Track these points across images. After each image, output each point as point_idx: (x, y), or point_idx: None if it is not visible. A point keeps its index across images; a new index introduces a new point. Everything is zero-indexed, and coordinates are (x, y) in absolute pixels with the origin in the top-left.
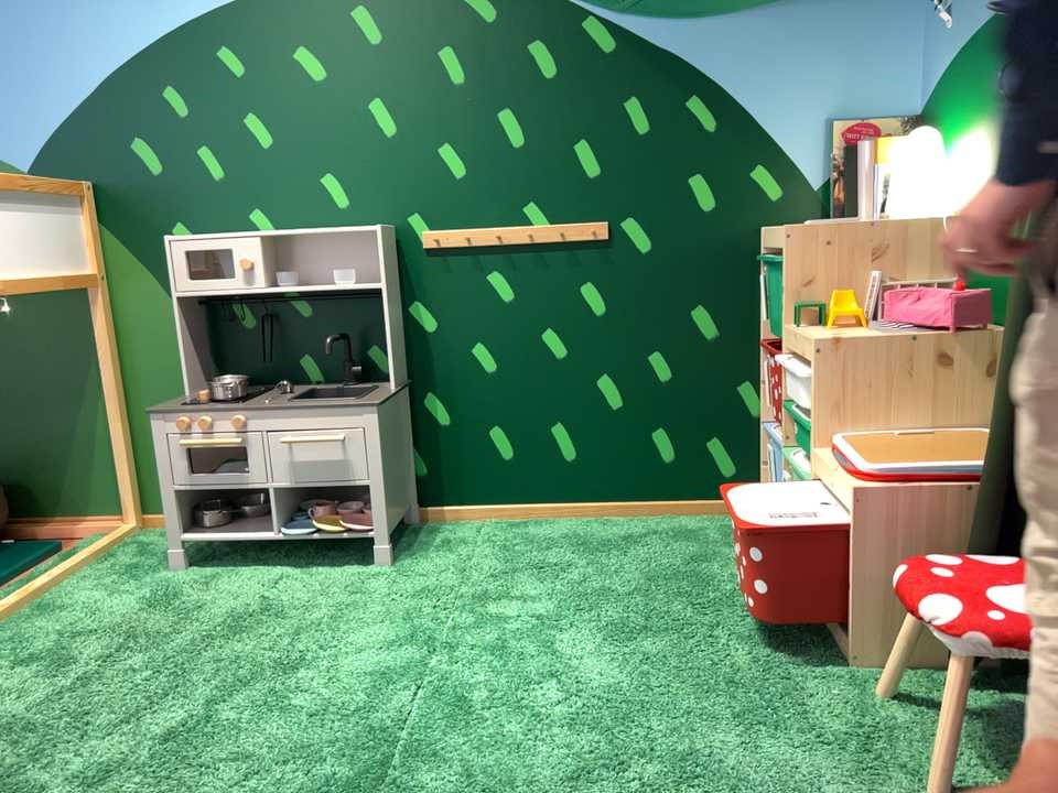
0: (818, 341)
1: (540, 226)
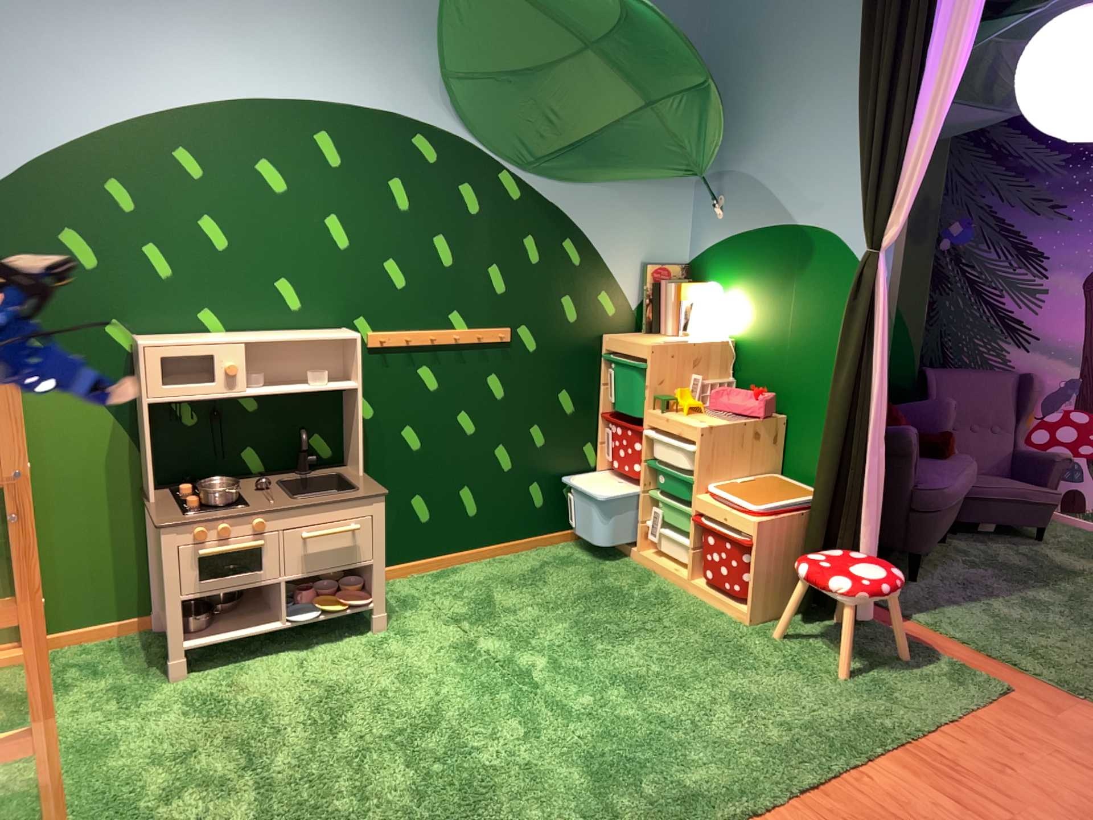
0: (702, 429)
1: (469, 333)
